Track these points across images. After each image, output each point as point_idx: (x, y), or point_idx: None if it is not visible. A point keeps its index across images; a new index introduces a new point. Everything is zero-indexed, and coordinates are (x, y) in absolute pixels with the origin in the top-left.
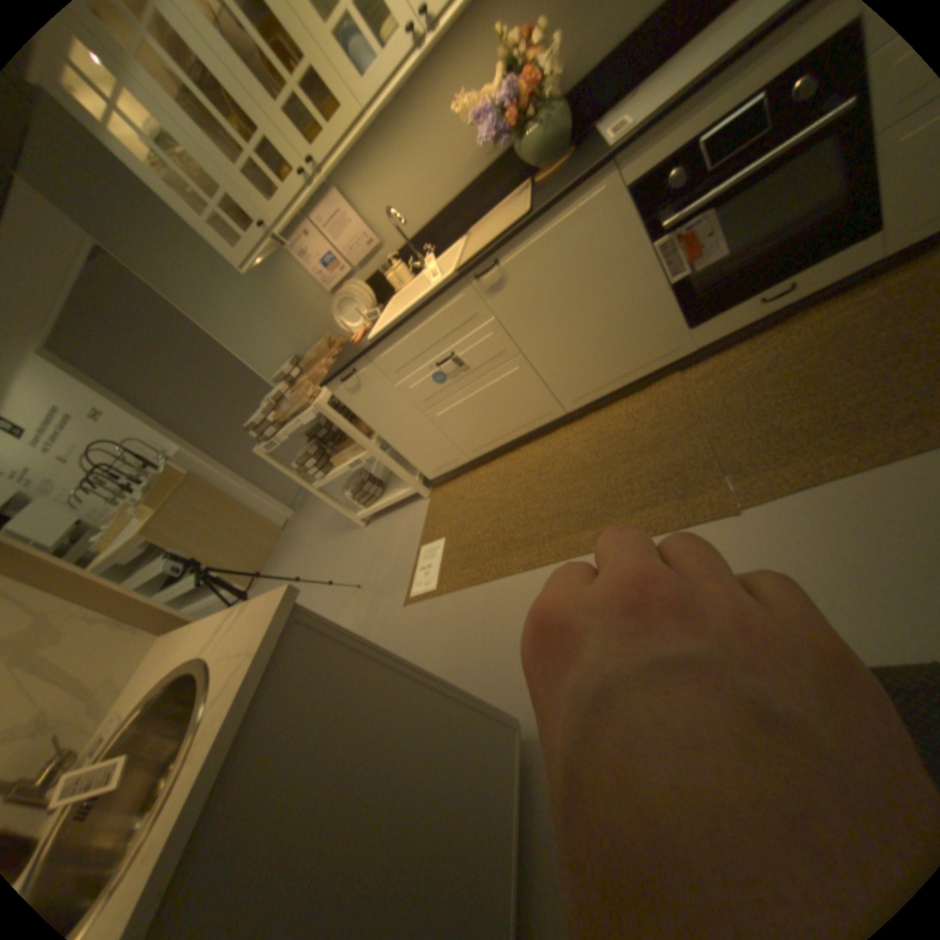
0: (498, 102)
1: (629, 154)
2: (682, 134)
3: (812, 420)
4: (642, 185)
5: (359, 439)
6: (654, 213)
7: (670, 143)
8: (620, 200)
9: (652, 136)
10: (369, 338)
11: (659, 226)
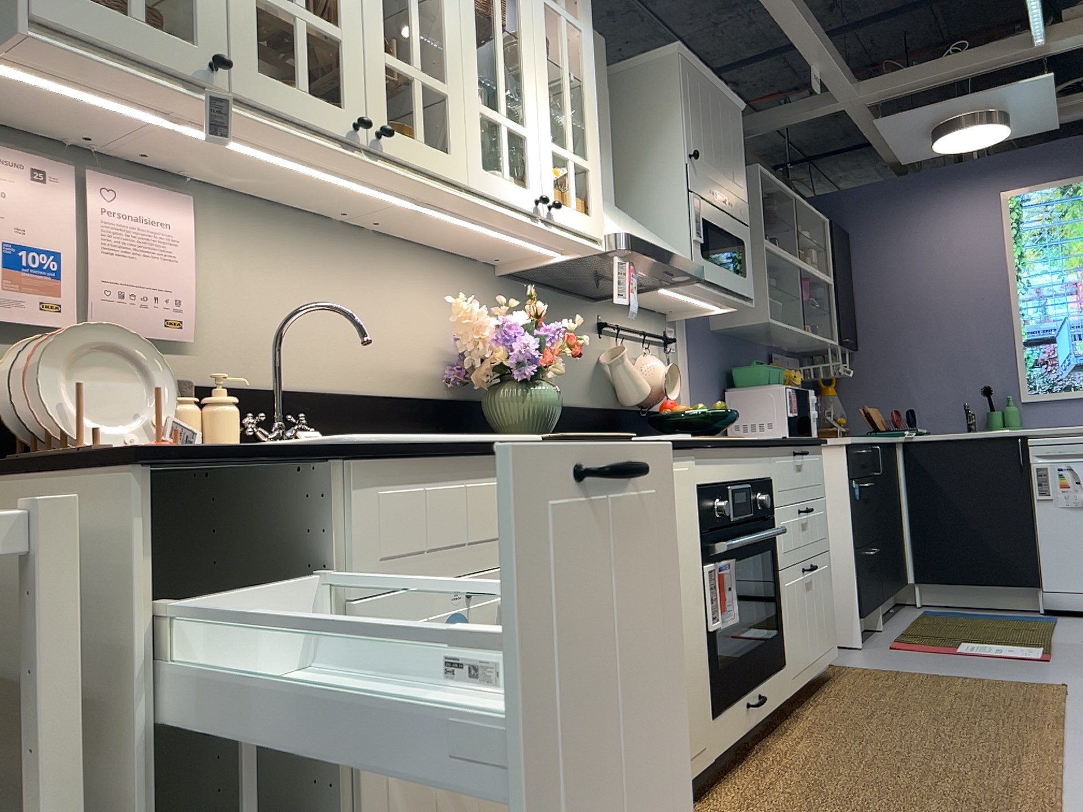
0: (503, 339)
1: (701, 456)
2: (723, 472)
3: (948, 806)
4: (704, 494)
5: (43, 810)
6: (706, 531)
7: (718, 473)
8: (694, 495)
9: (712, 456)
10: (336, 441)
11: (708, 549)
